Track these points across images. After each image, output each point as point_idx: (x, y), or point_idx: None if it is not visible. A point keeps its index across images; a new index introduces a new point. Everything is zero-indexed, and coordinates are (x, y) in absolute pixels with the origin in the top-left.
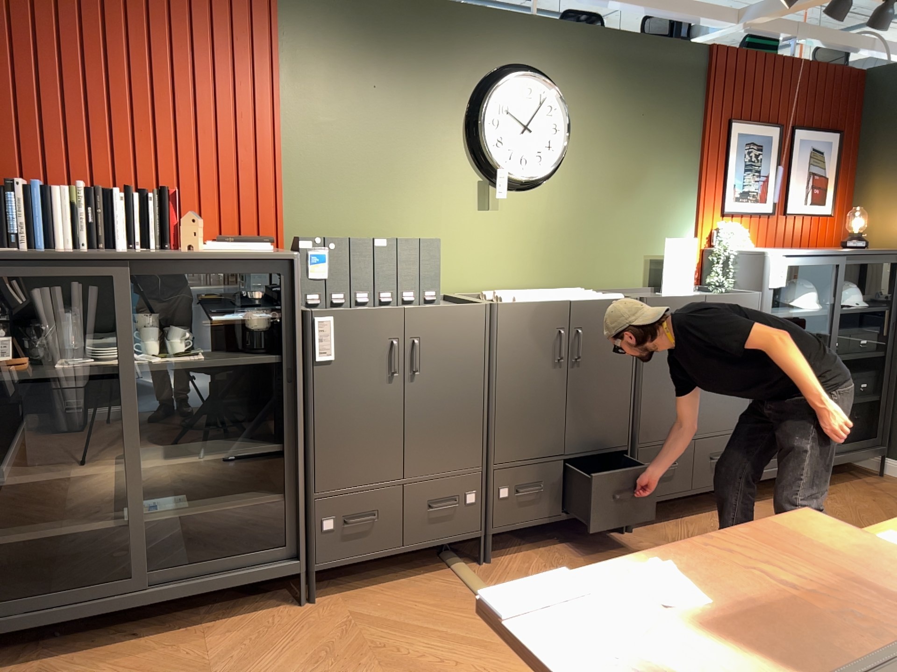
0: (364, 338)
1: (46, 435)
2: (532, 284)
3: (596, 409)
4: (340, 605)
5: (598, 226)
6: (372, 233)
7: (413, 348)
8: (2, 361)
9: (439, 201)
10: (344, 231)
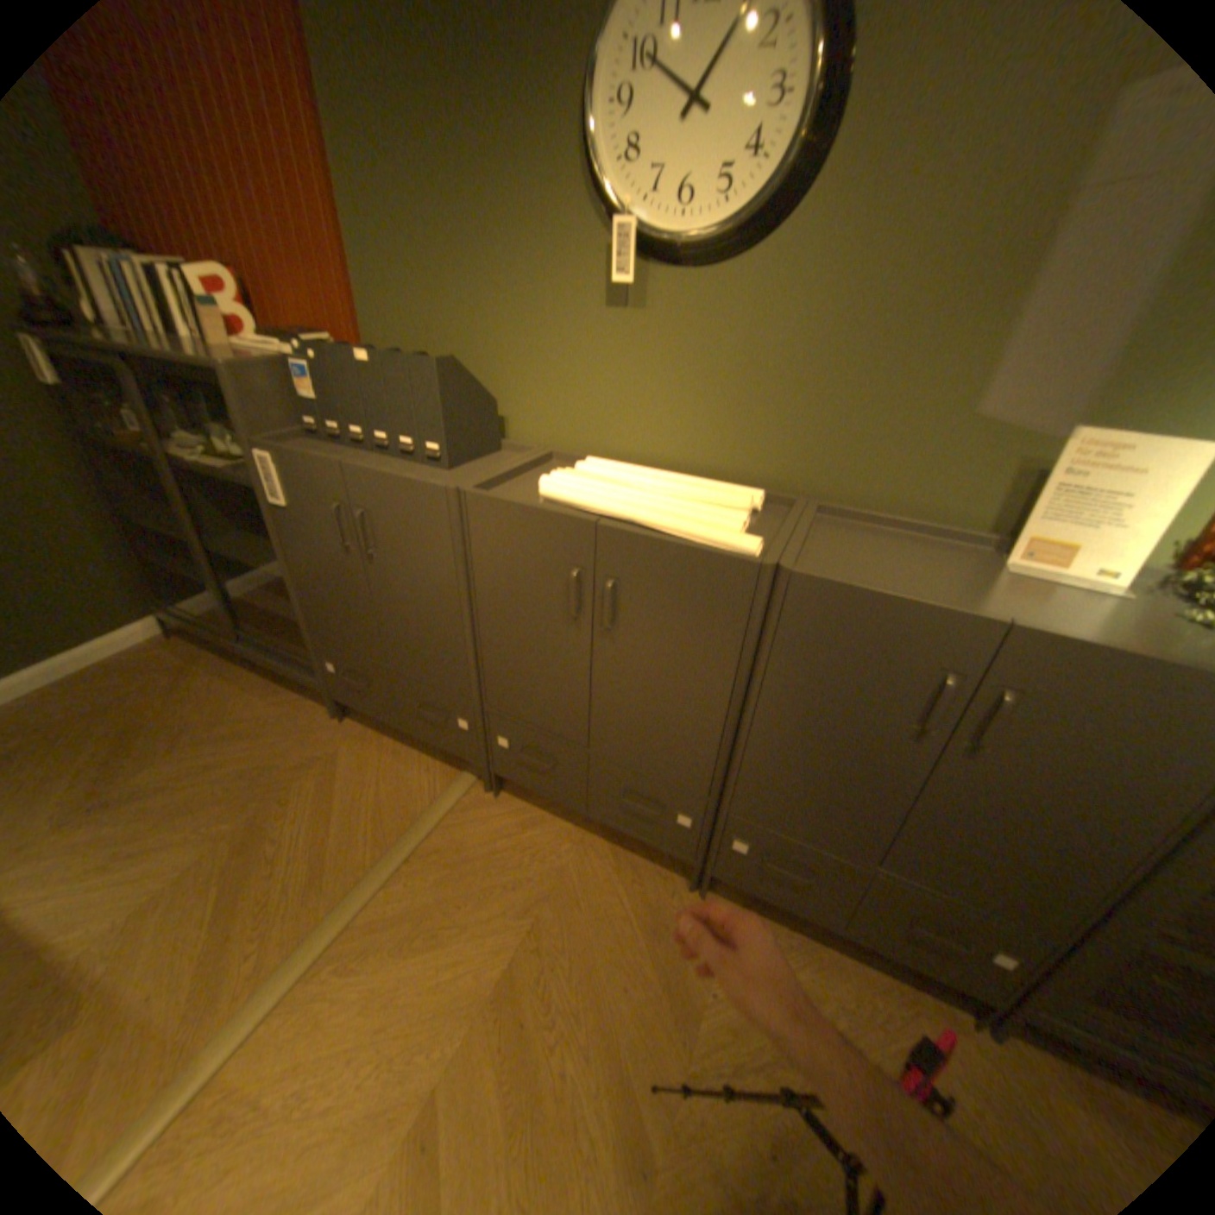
0: (311, 491)
1: (178, 500)
2: (703, 463)
3: (646, 717)
4: (350, 739)
5: (886, 362)
6: (452, 338)
7: (364, 521)
8: (119, 433)
9: (540, 289)
10: (421, 333)
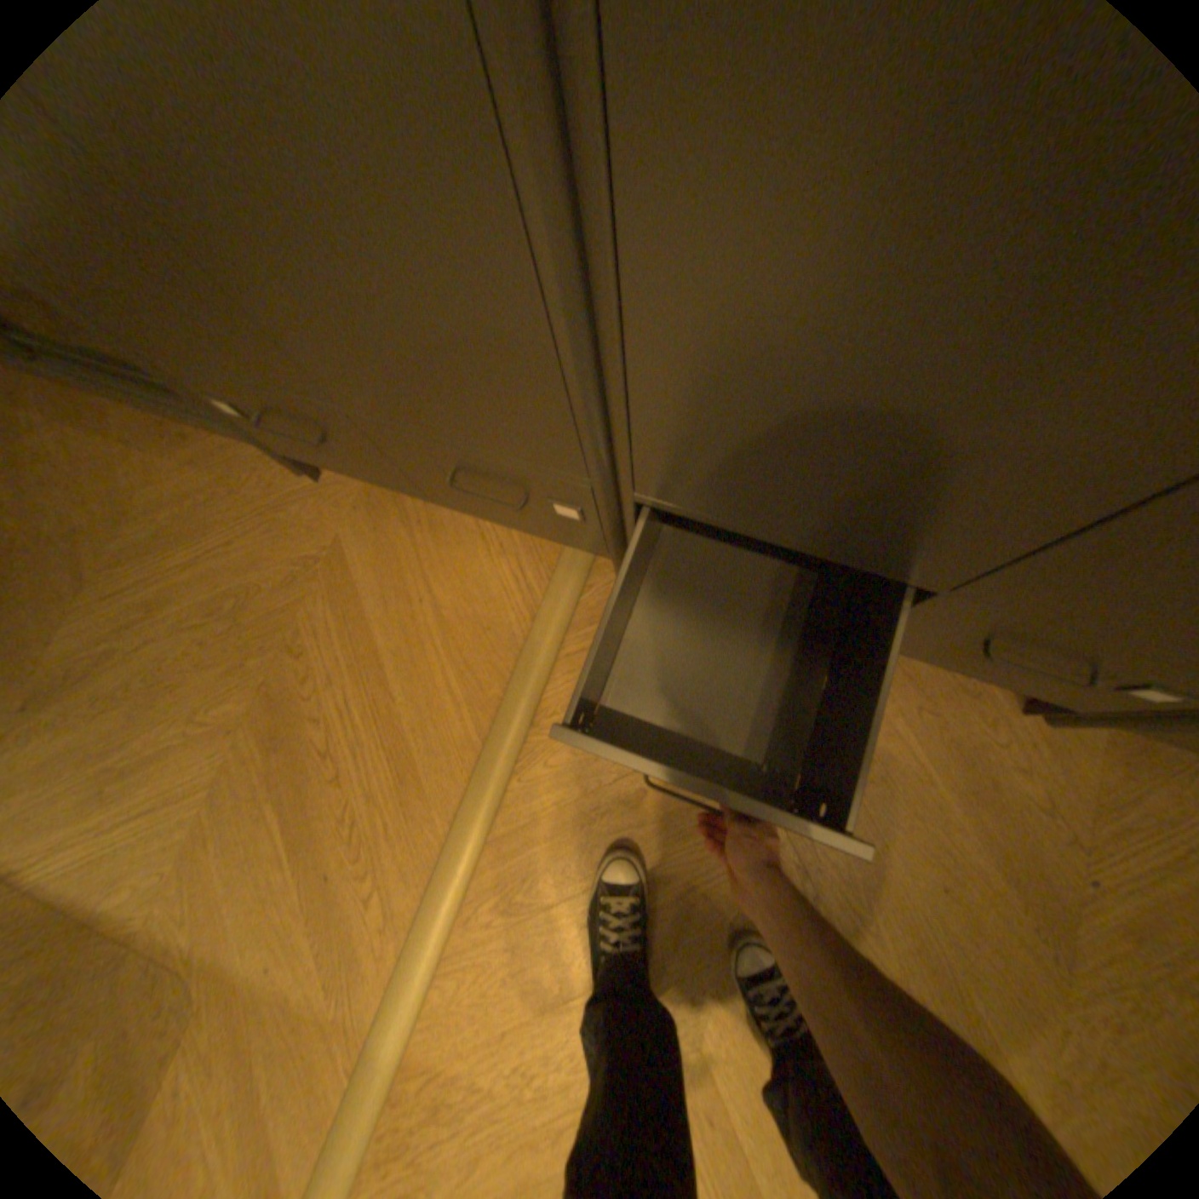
0: None
1: None
2: None
3: None
4: (343, 513)
5: None
6: None
7: None
8: None
9: None
10: None
